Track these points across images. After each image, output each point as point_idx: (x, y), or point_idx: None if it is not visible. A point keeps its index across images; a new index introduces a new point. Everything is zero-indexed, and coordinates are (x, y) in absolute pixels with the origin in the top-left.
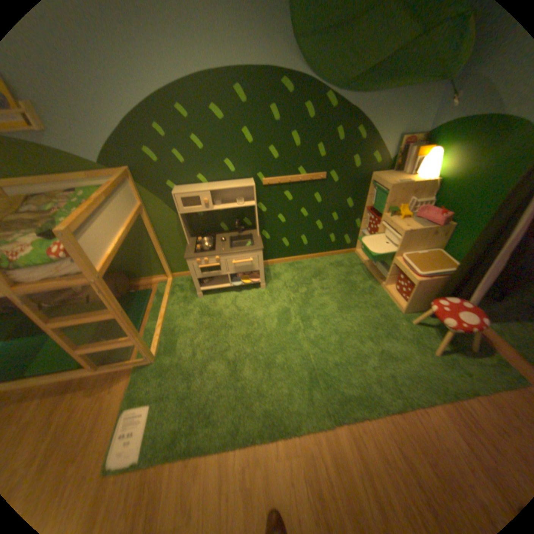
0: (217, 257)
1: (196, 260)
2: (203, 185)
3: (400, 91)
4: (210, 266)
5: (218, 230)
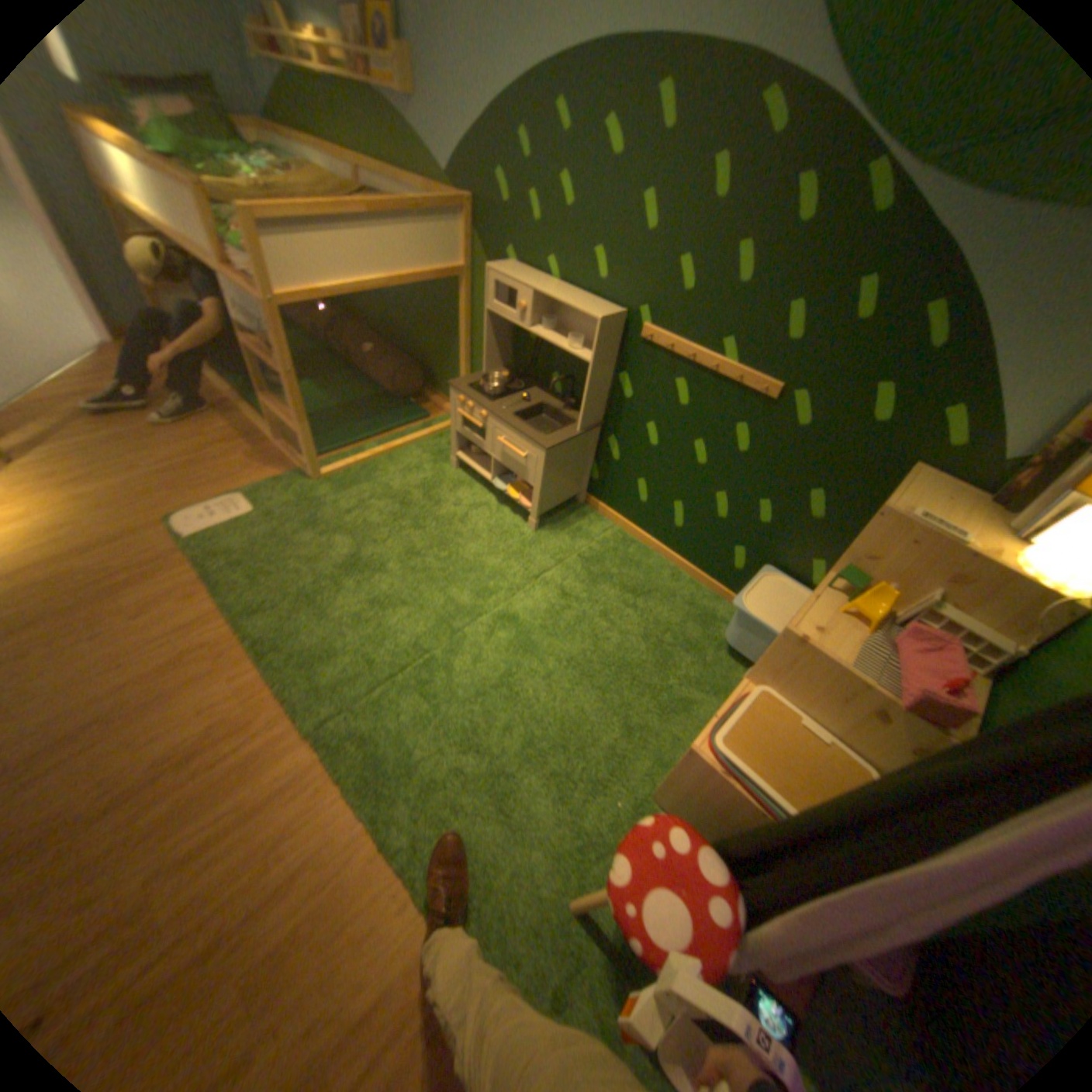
0: (484, 413)
1: (459, 398)
2: (545, 281)
3: None
4: (470, 423)
5: (545, 385)
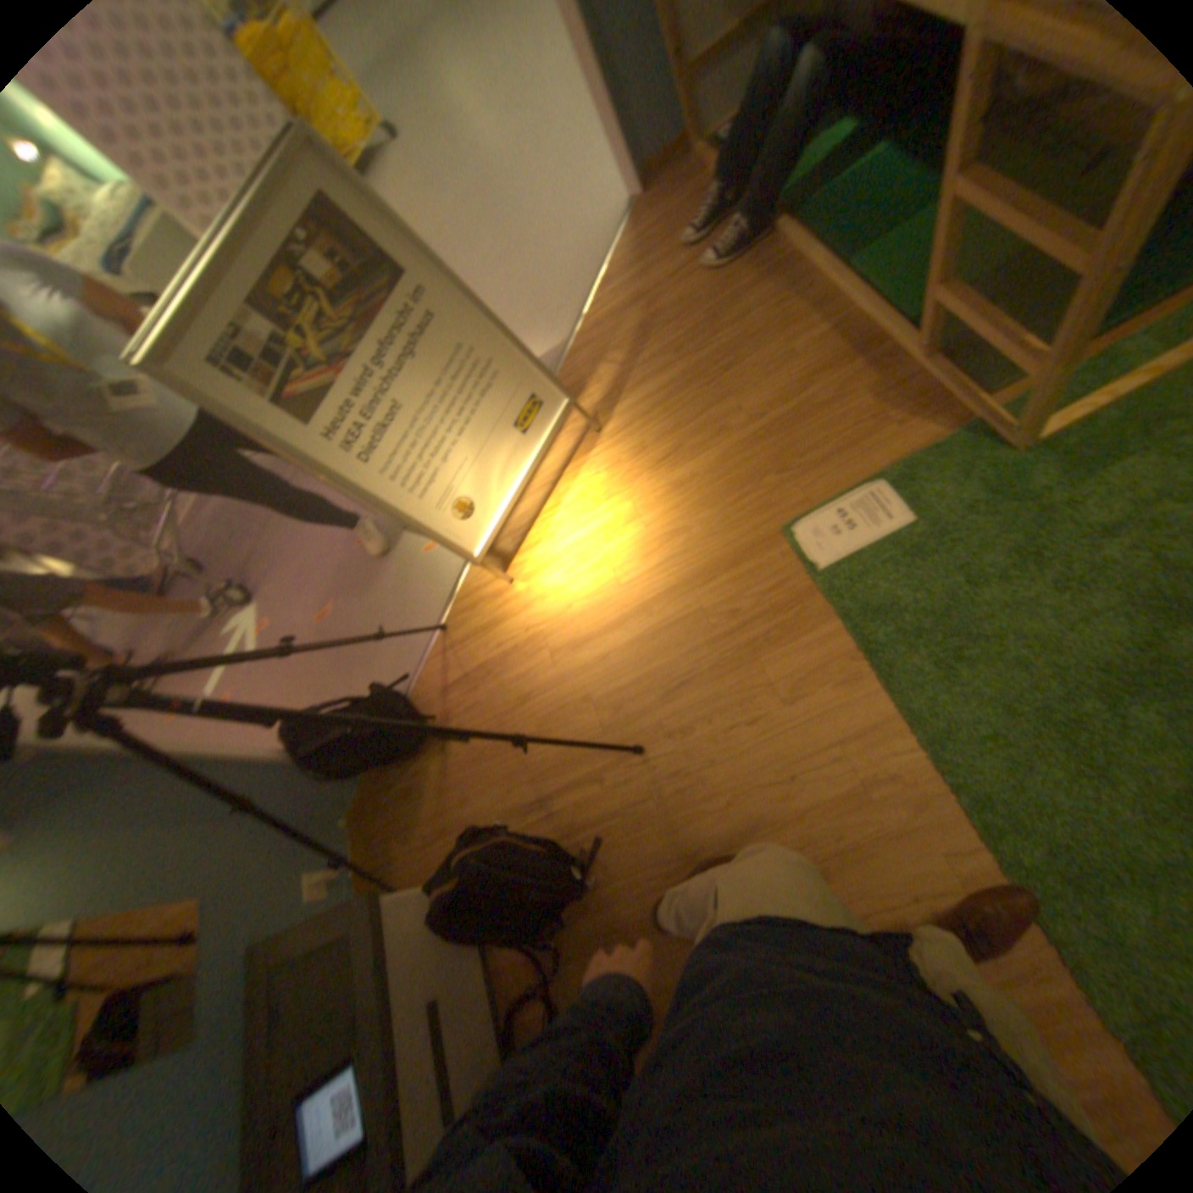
0: None
1: None
2: None
3: None
4: None
5: None
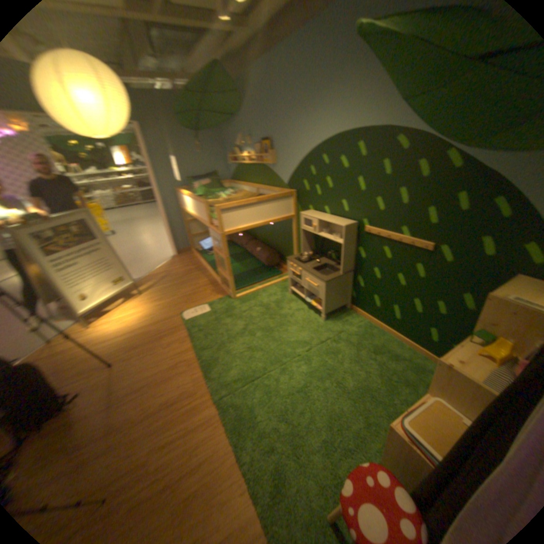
0: (300, 269)
1: (290, 264)
2: (324, 215)
3: None
4: (295, 273)
5: (328, 256)
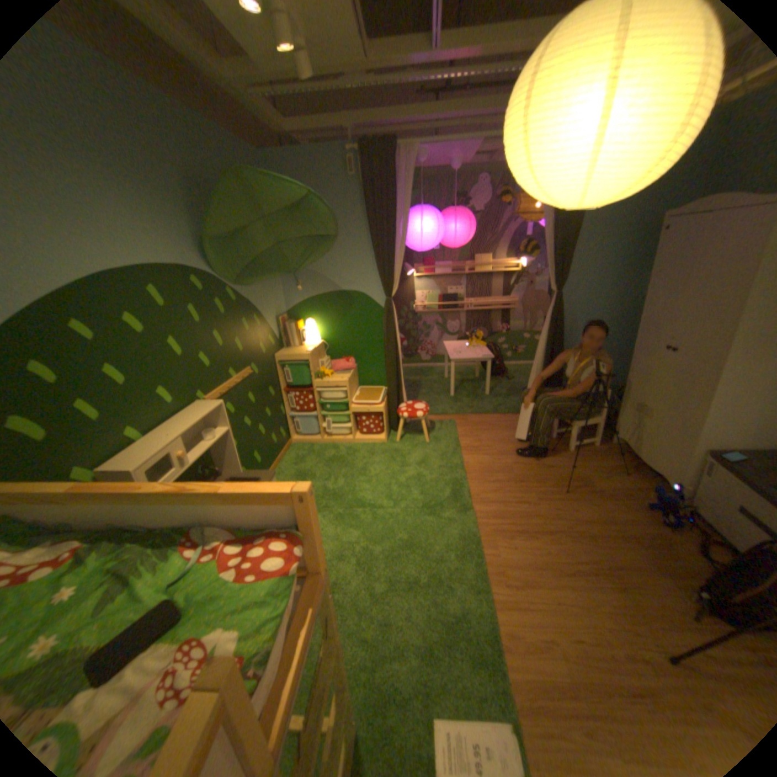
0: None
1: None
2: (146, 440)
3: (263, 284)
4: None
5: None
